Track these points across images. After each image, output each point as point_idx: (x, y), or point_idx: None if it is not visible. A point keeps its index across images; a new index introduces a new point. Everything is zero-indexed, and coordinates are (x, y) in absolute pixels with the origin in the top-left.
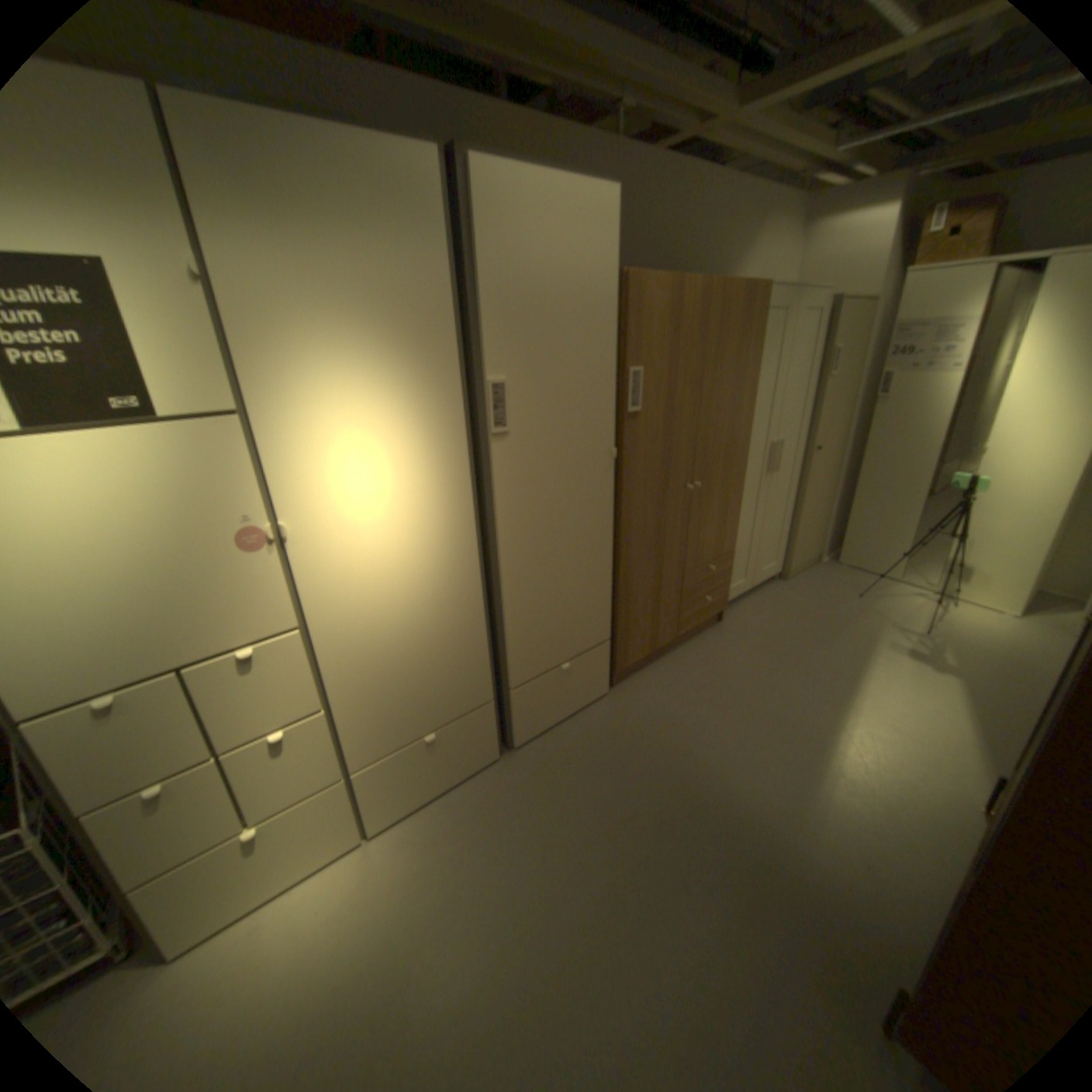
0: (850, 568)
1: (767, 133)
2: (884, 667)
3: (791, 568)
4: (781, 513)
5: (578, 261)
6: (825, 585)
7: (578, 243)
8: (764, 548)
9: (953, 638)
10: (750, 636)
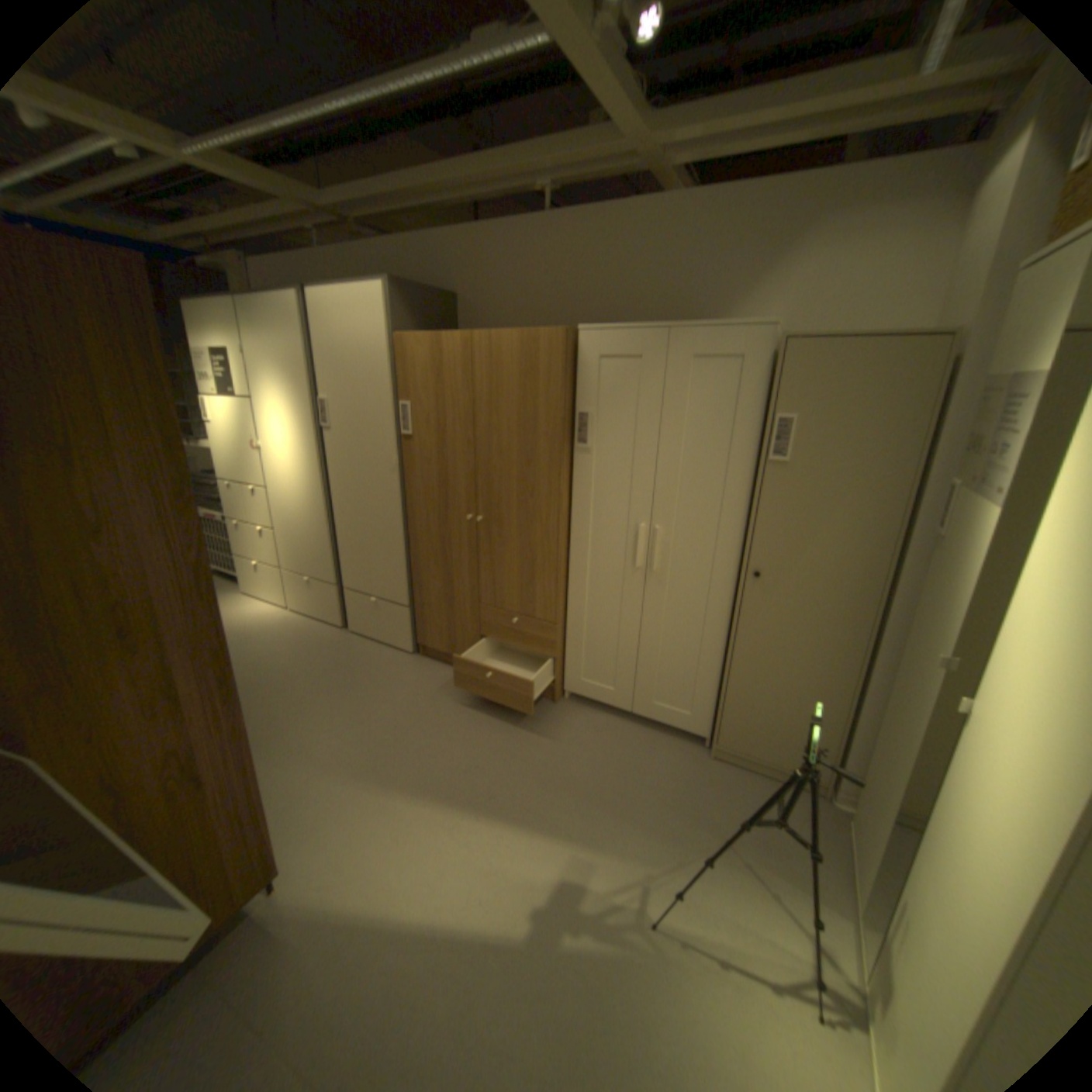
0: (848, 842)
1: (727, 129)
2: (525, 845)
3: (716, 740)
4: (691, 641)
5: (360, 333)
6: (742, 802)
7: (359, 322)
8: (650, 668)
9: (669, 973)
10: (539, 725)
